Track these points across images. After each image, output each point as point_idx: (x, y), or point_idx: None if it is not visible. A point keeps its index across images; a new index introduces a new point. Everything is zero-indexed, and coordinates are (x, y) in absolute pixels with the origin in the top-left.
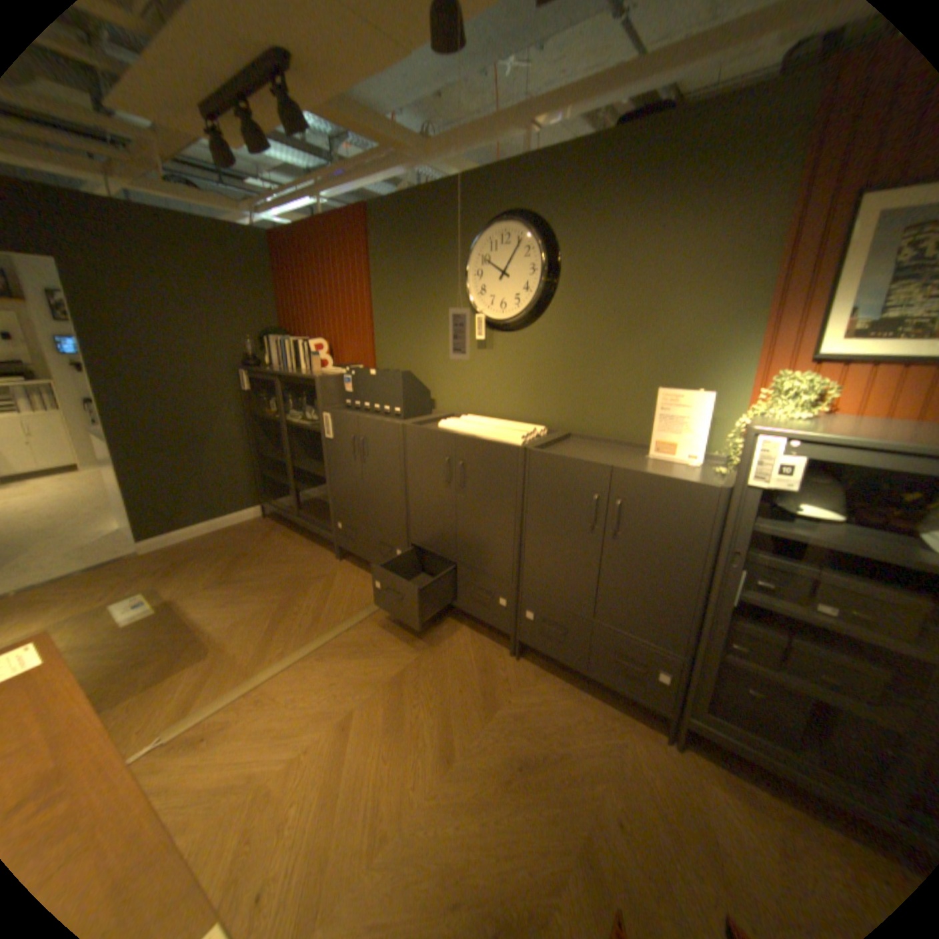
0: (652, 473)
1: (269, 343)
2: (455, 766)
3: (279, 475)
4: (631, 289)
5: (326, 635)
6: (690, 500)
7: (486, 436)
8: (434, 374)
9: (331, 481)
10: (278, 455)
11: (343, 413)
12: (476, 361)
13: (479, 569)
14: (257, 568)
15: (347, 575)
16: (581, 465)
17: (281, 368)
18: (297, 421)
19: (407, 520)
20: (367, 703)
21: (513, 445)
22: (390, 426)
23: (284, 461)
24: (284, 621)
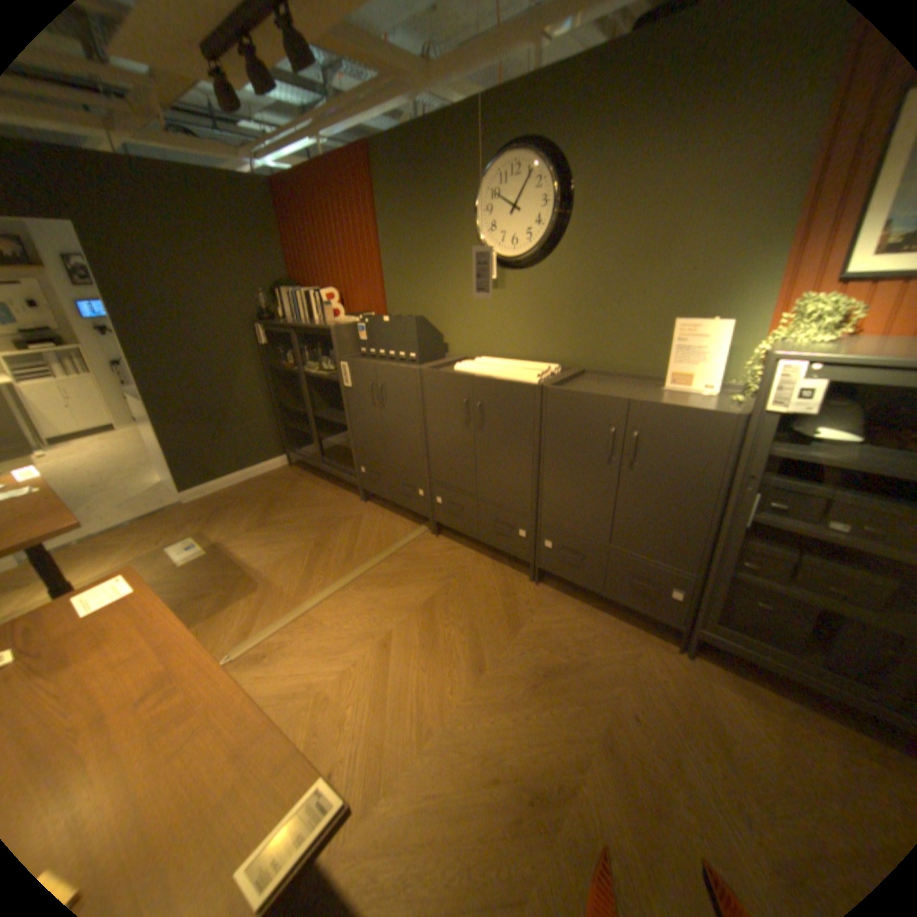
0: (669, 403)
1: (280, 295)
2: (486, 674)
3: (301, 425)
4: (648, 215)
5: (360, 568)
6: (707, 428)
7: (501, 376)
8: (446, 317)
9: (352, 428)
10: (298, 406)
11: (360, 361)
12: (487, 301)
13: (499, 504)
14: (289, 512)
15: (373, 515)
16: (598, 399)
17: (295, 320)
18: (315, 372)
19: (427, 461)
20: (403, 624)
21: (530, 384)
22: (407, 371)
23: (305, 411)
24: (321, 557)
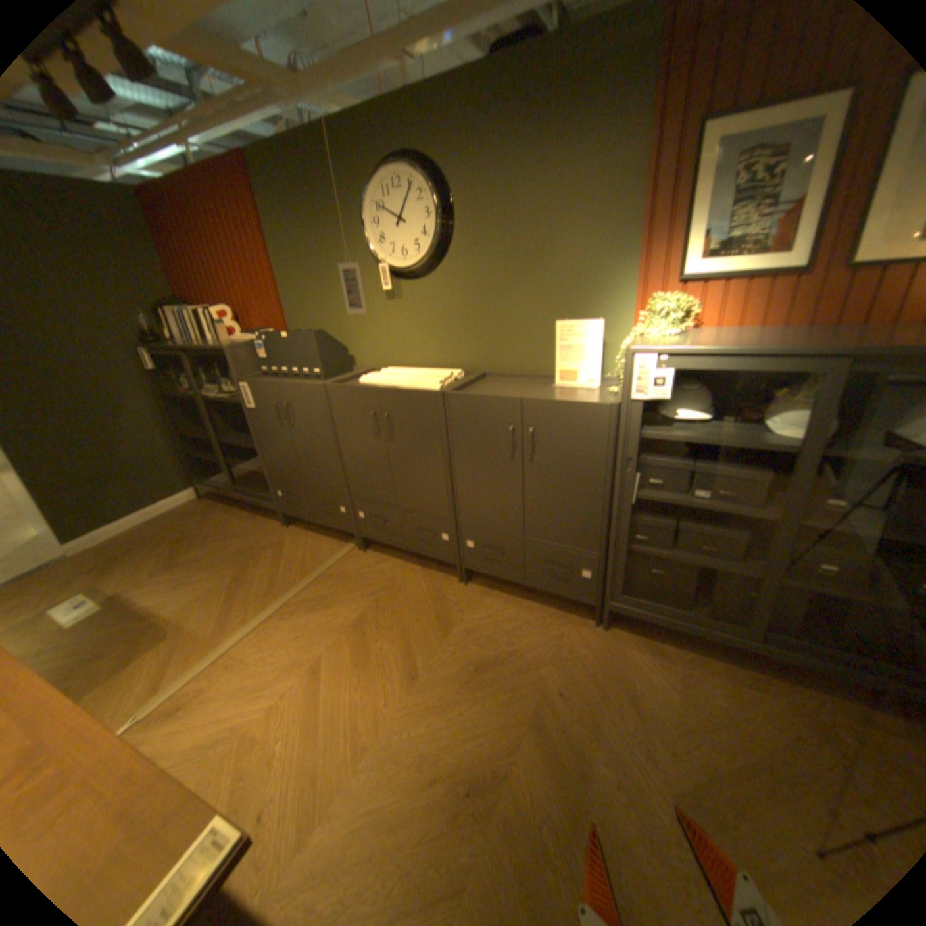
0: (555, 399)
1: (165, 315)
2: (420, 680)
3: (207, 453)
4: (522, 226)
5: (284, 596)
6: (588, 419)
7: (406, 386)
8: (349, 330)
9: (262, 451)
10: (201, 433)
11: (261, 380)
12: (387, 312)
13: (420, 511)
14: (202, 548)
15: (296, 539)
16: (495, 401)
17: (186, 341)
18: (215, 395)
19: (345, 477)
20: (334, 646)
21: (432, 391)
22: (311, 387)
23: (209, 438)
24: (241, 591)
